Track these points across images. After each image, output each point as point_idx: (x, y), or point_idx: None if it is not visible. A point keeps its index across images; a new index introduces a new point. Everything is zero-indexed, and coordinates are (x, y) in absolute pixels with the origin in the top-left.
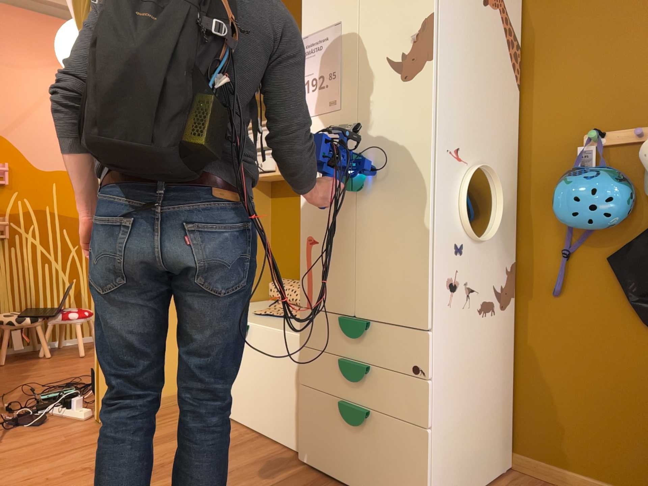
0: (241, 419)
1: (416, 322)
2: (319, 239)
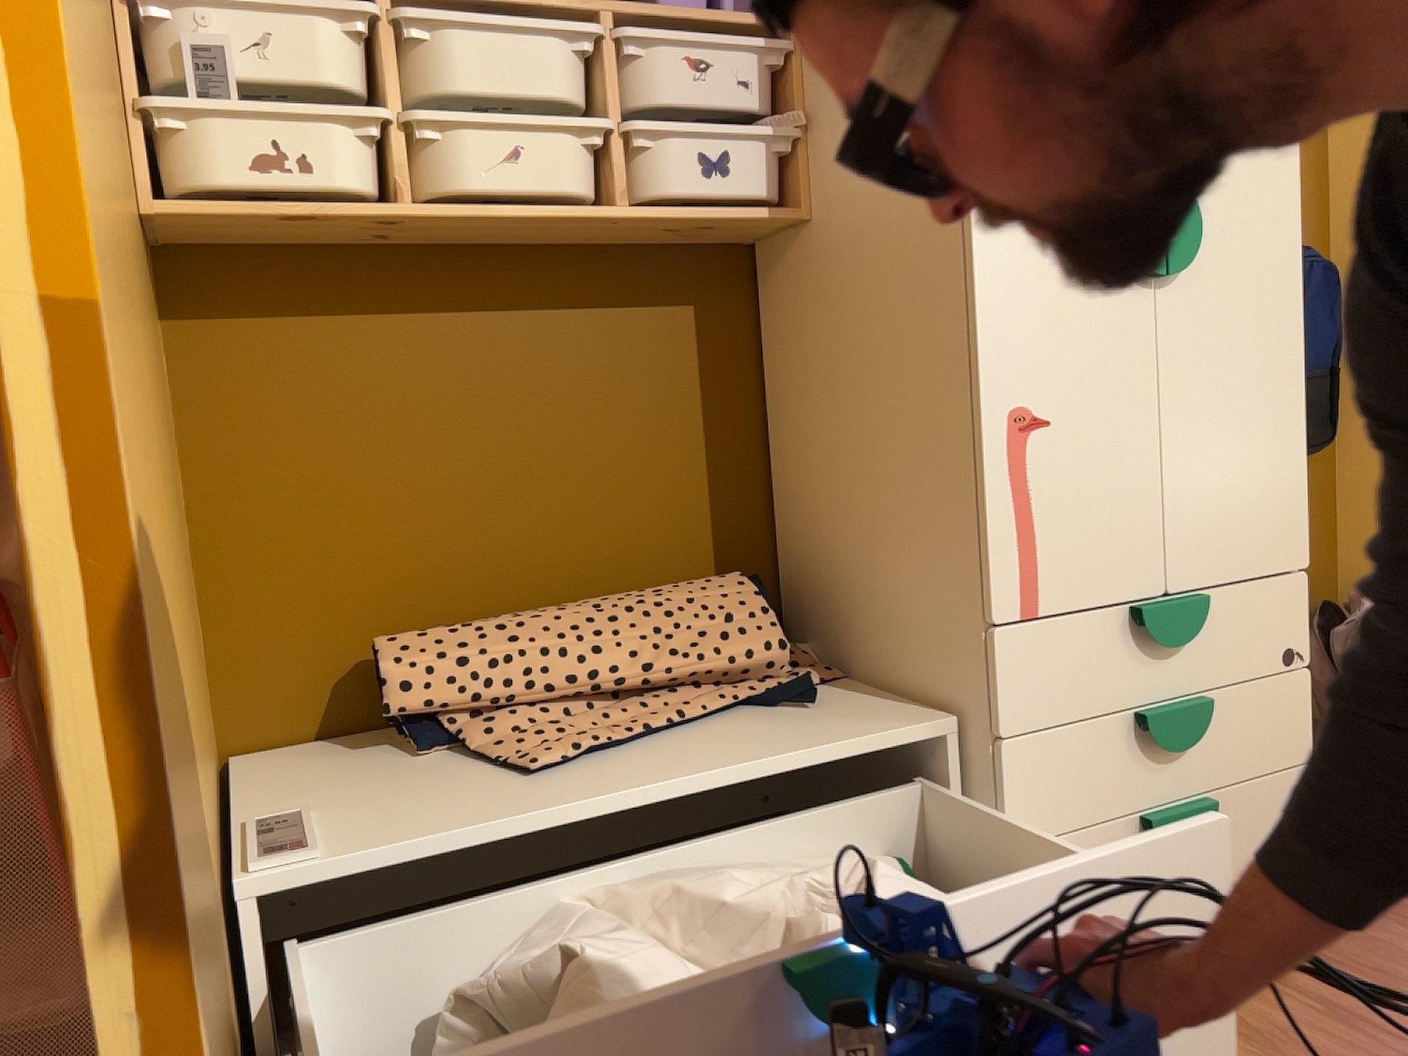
0: None
1: (1288, 558)
2: (1056, 414)
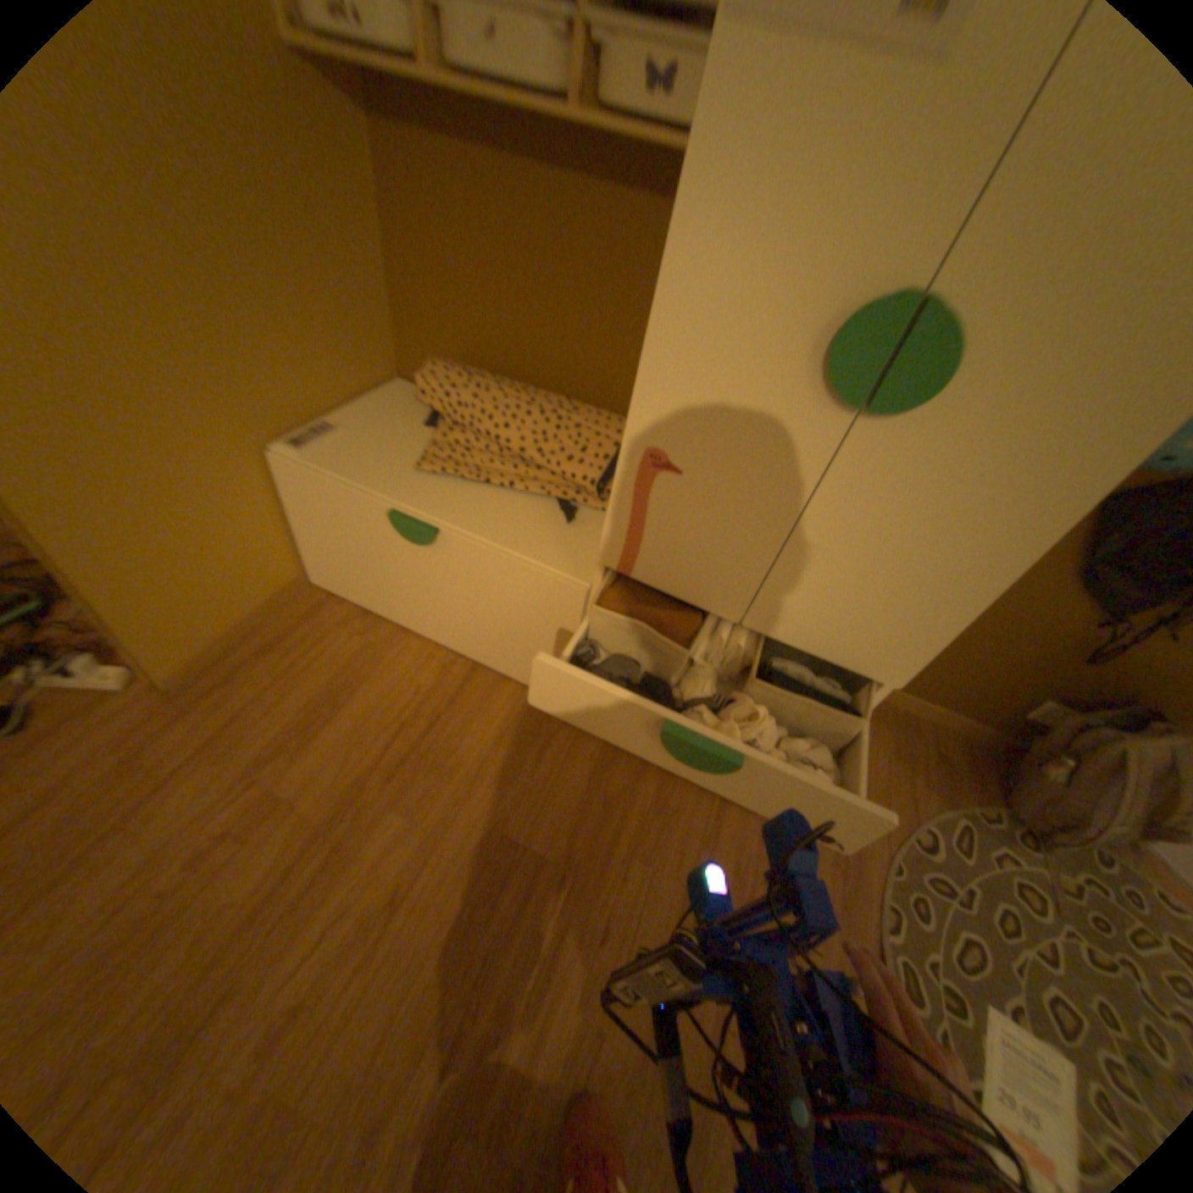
0: (436, 637)
1: (876, 671)
2: (688, 468)
